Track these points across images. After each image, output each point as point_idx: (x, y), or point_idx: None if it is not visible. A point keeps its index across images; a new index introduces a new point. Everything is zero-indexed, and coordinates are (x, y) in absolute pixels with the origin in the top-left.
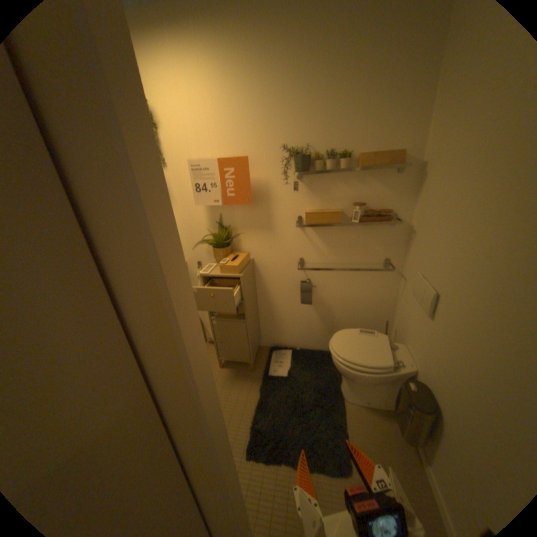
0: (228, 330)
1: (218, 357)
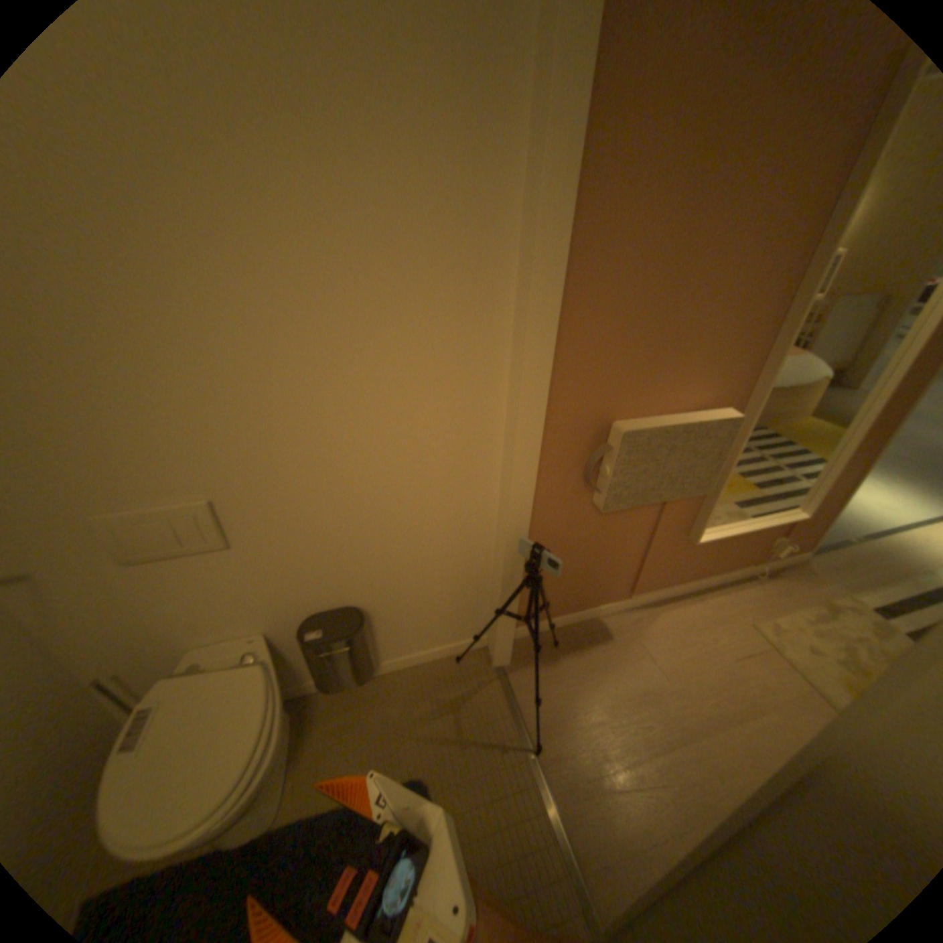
0: None
1: None
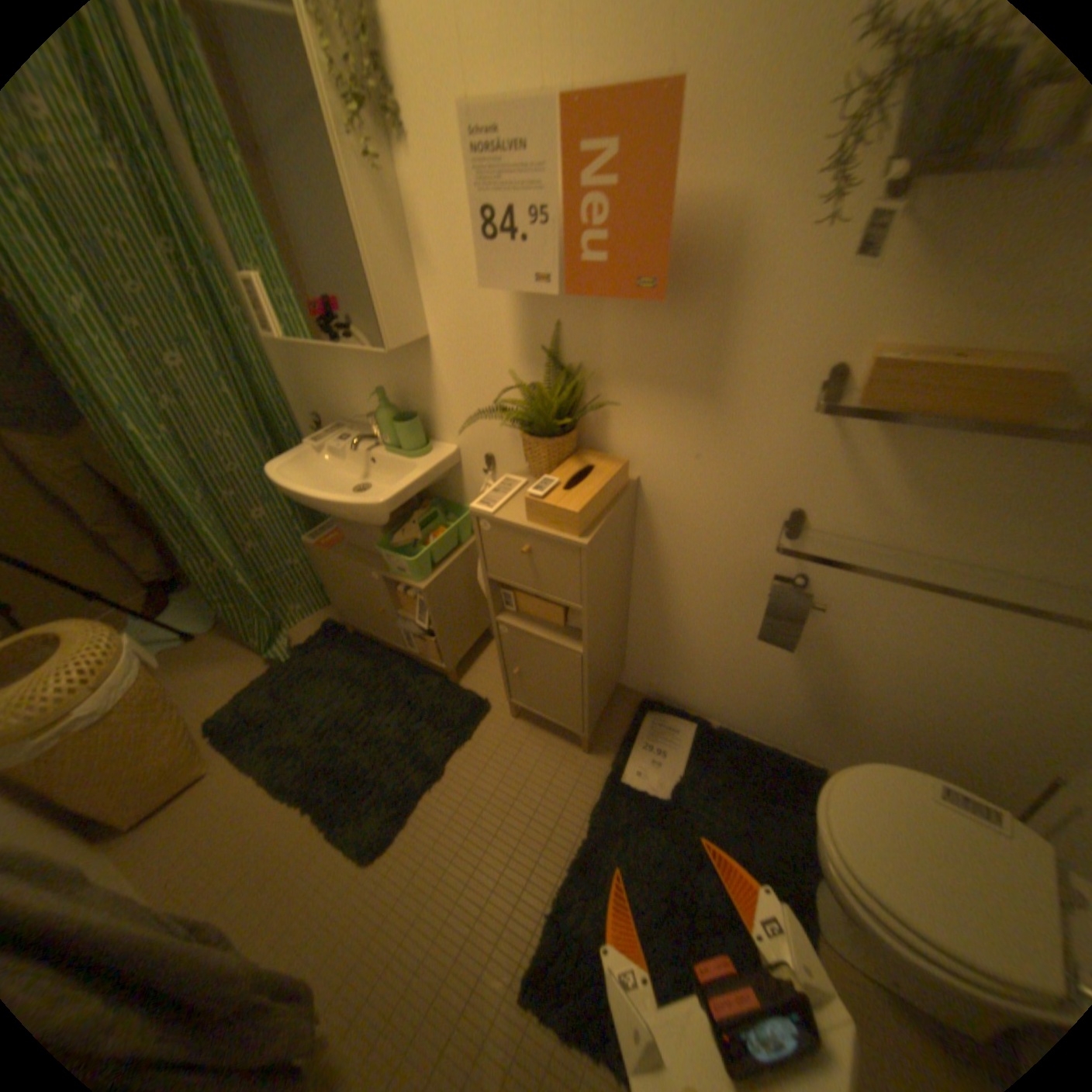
0: (537, 657)
1: (509, 698)
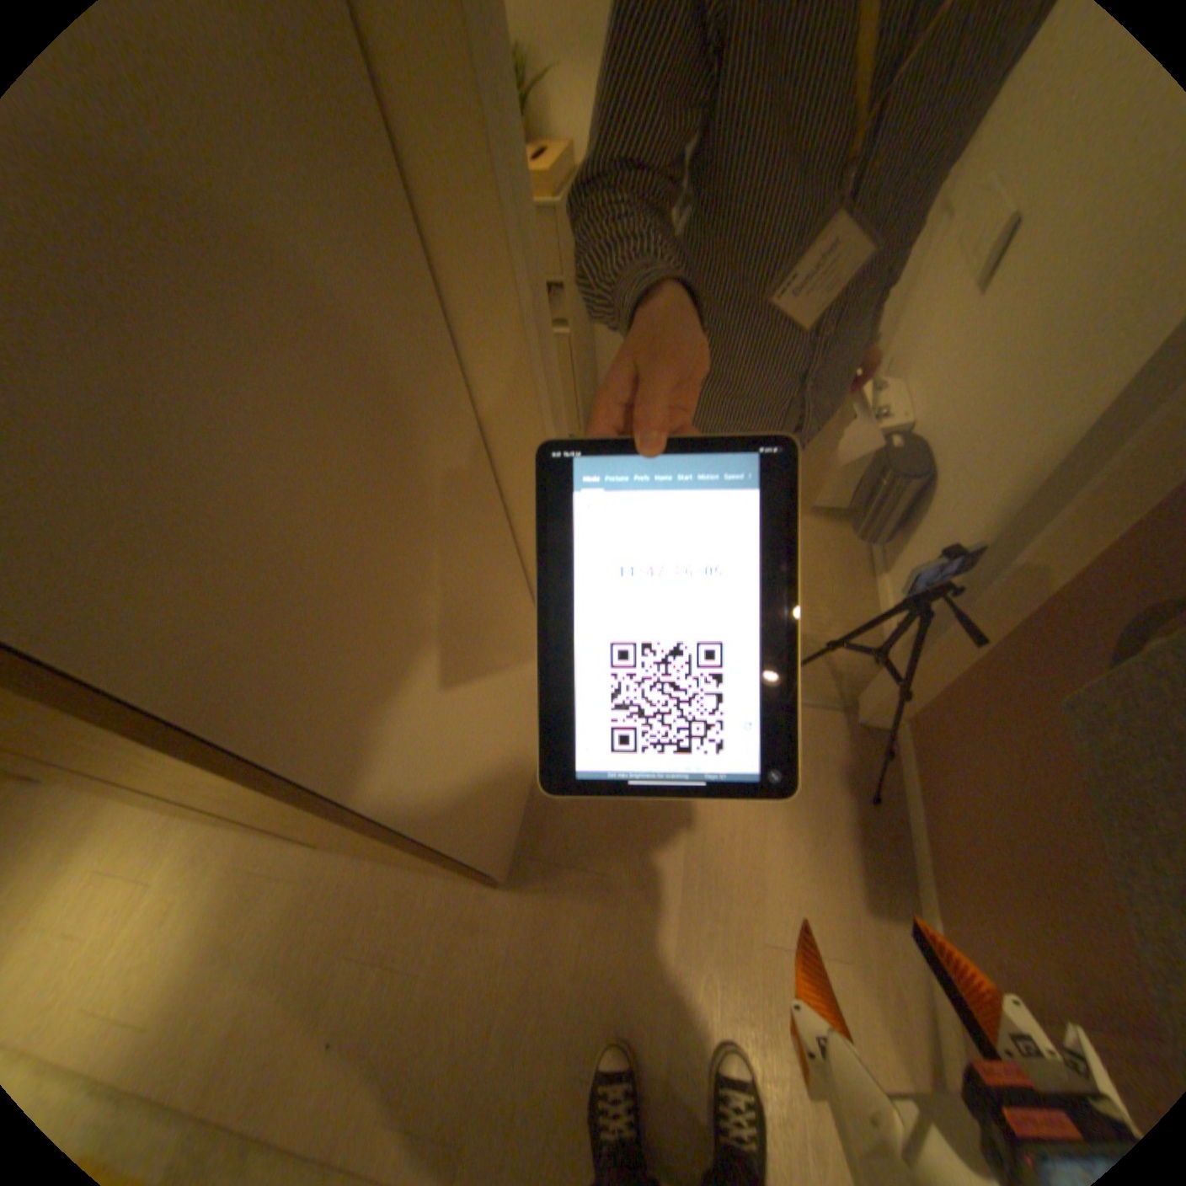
0: None
1: None
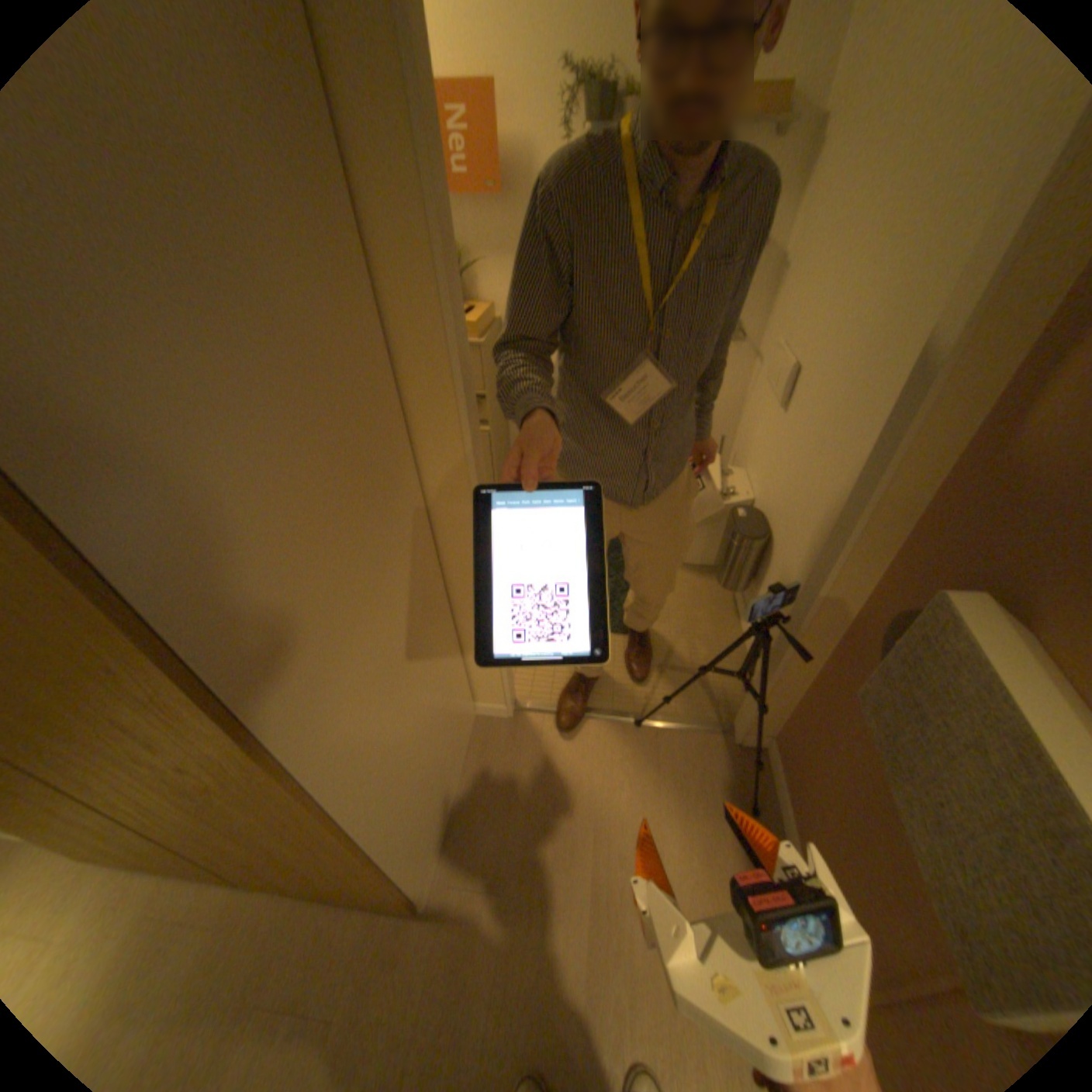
0: None
1: None
